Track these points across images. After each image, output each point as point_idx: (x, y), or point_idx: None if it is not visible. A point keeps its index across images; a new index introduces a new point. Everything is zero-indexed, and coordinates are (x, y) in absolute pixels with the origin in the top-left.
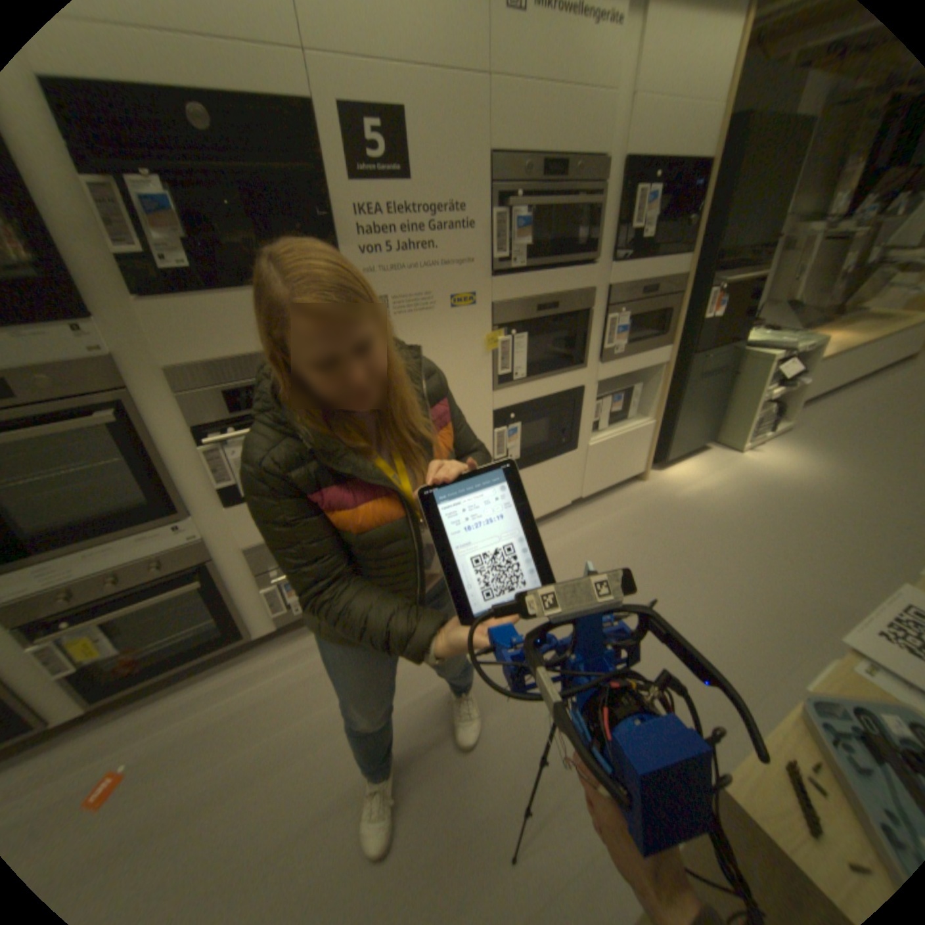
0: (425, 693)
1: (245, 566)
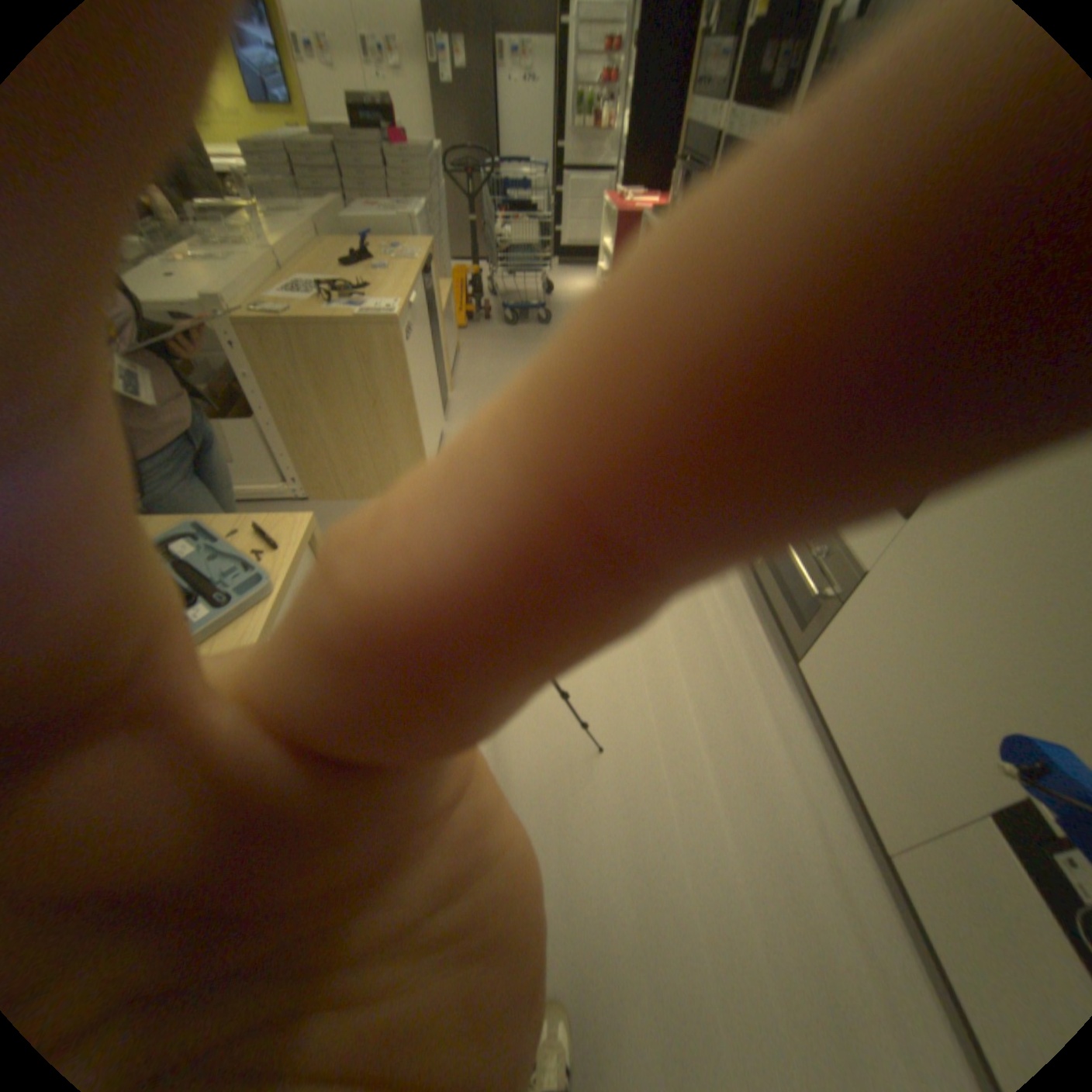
0: (639, 661)
1: None
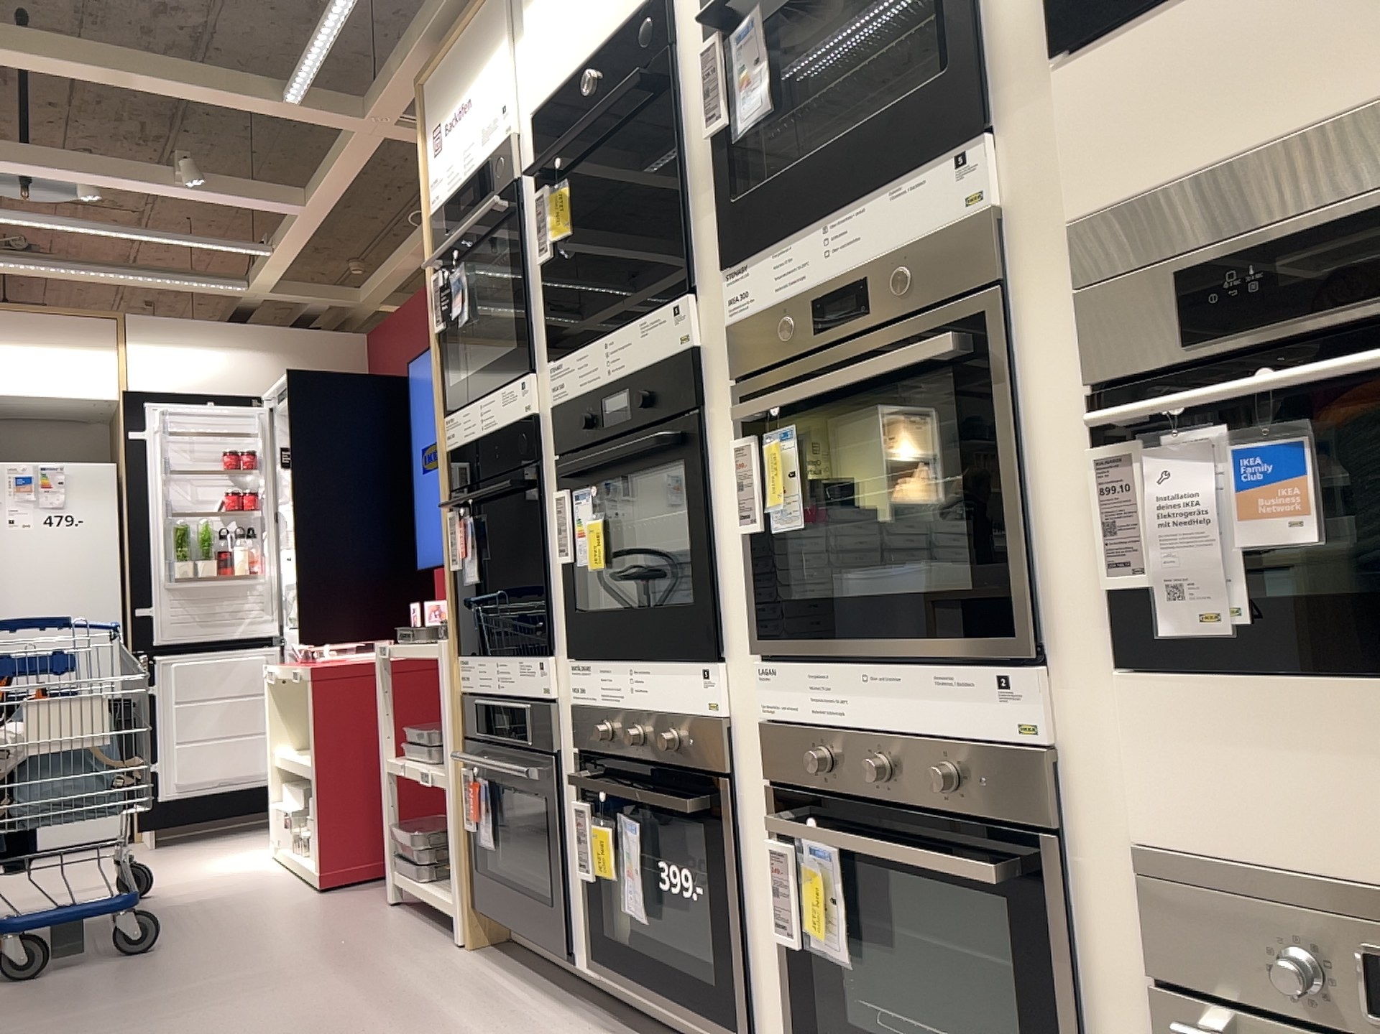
0: None
1: (1148, 924)
